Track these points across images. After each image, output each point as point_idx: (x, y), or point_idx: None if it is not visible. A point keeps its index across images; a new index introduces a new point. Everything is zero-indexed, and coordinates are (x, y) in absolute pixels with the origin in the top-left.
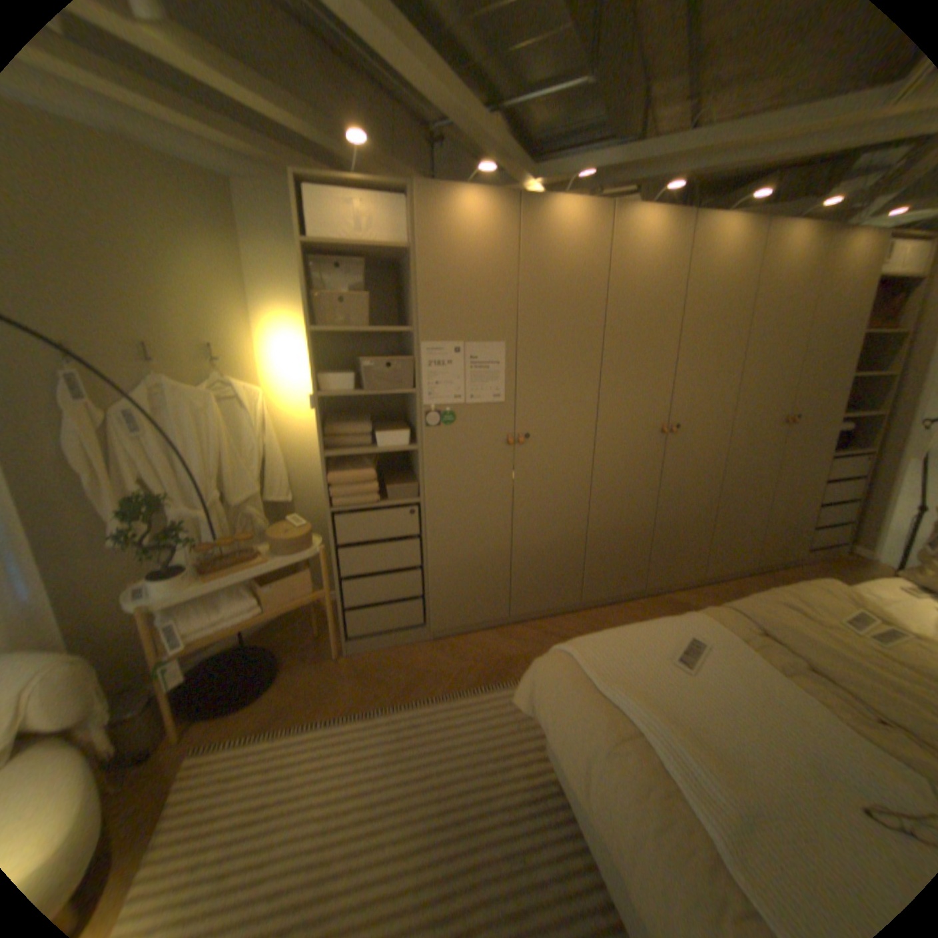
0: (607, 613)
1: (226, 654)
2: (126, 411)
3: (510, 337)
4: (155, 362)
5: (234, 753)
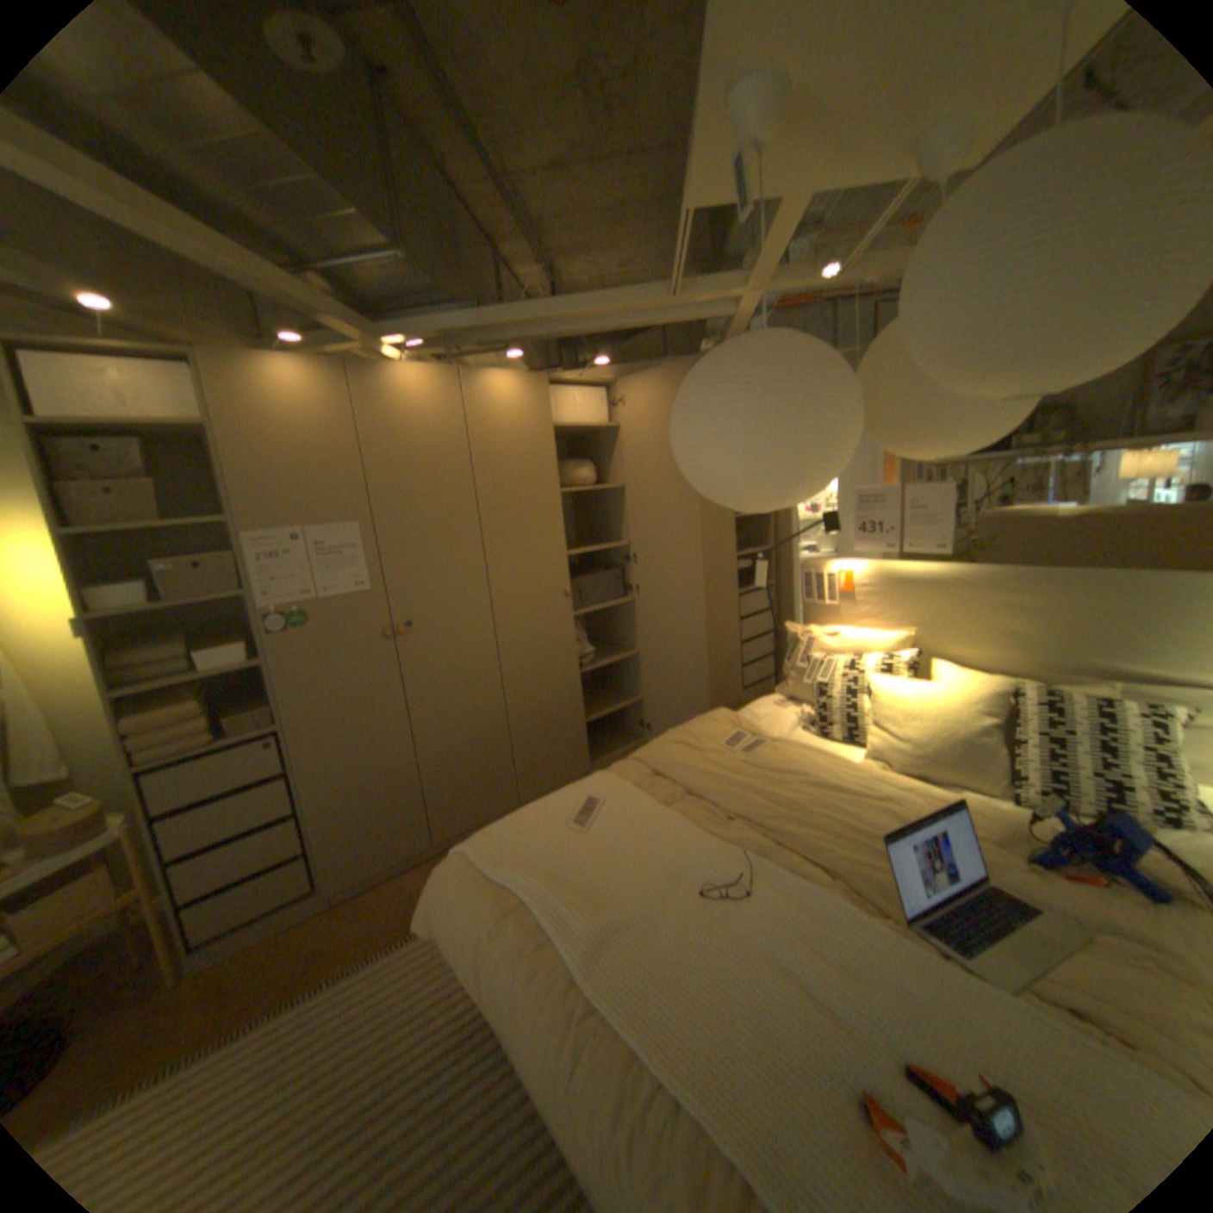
0: None
1: None
2: None
3: (364, 516)
4: None
5: None
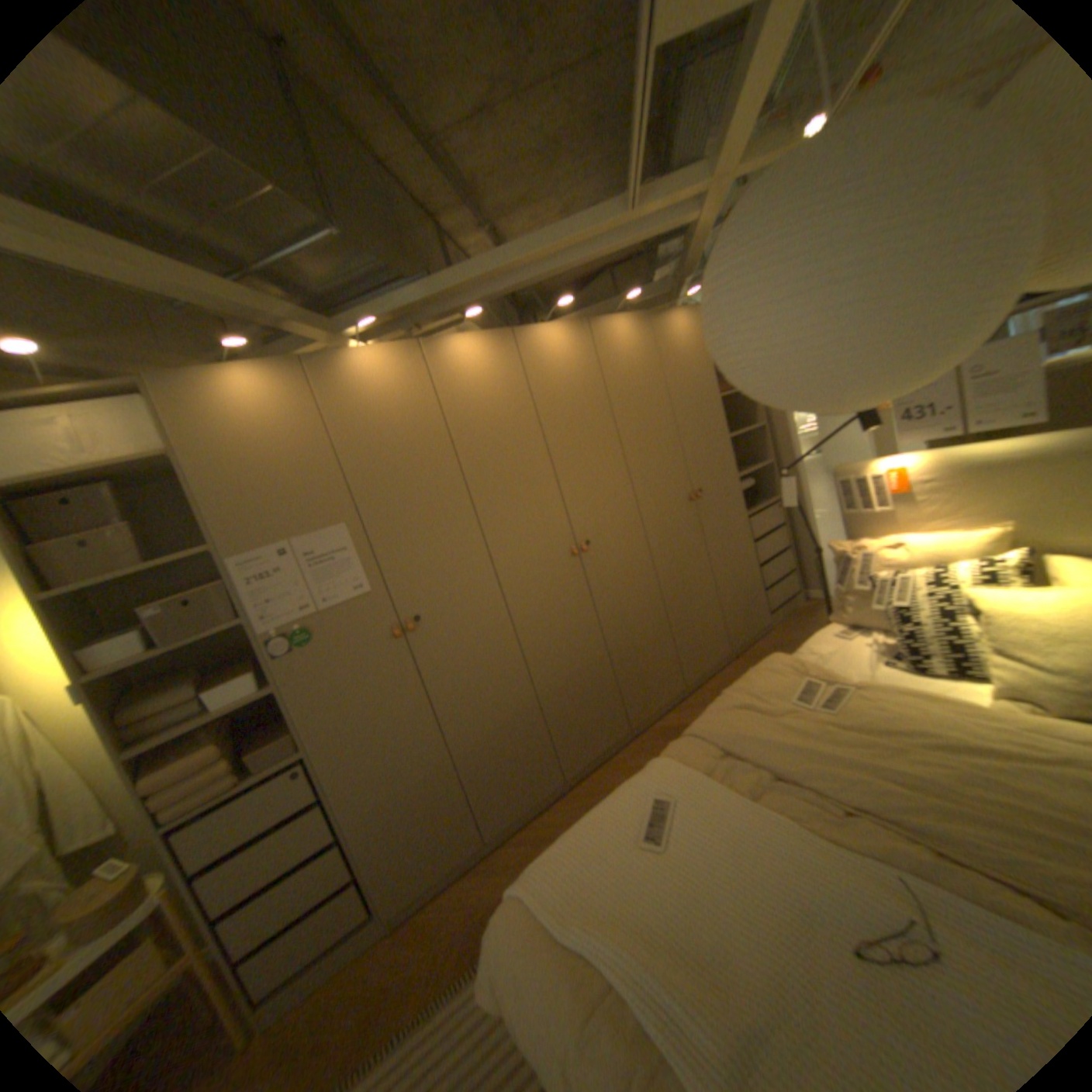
0: (599, 779)
1: None
2: None
3: (351, 514)
4: None
5: None
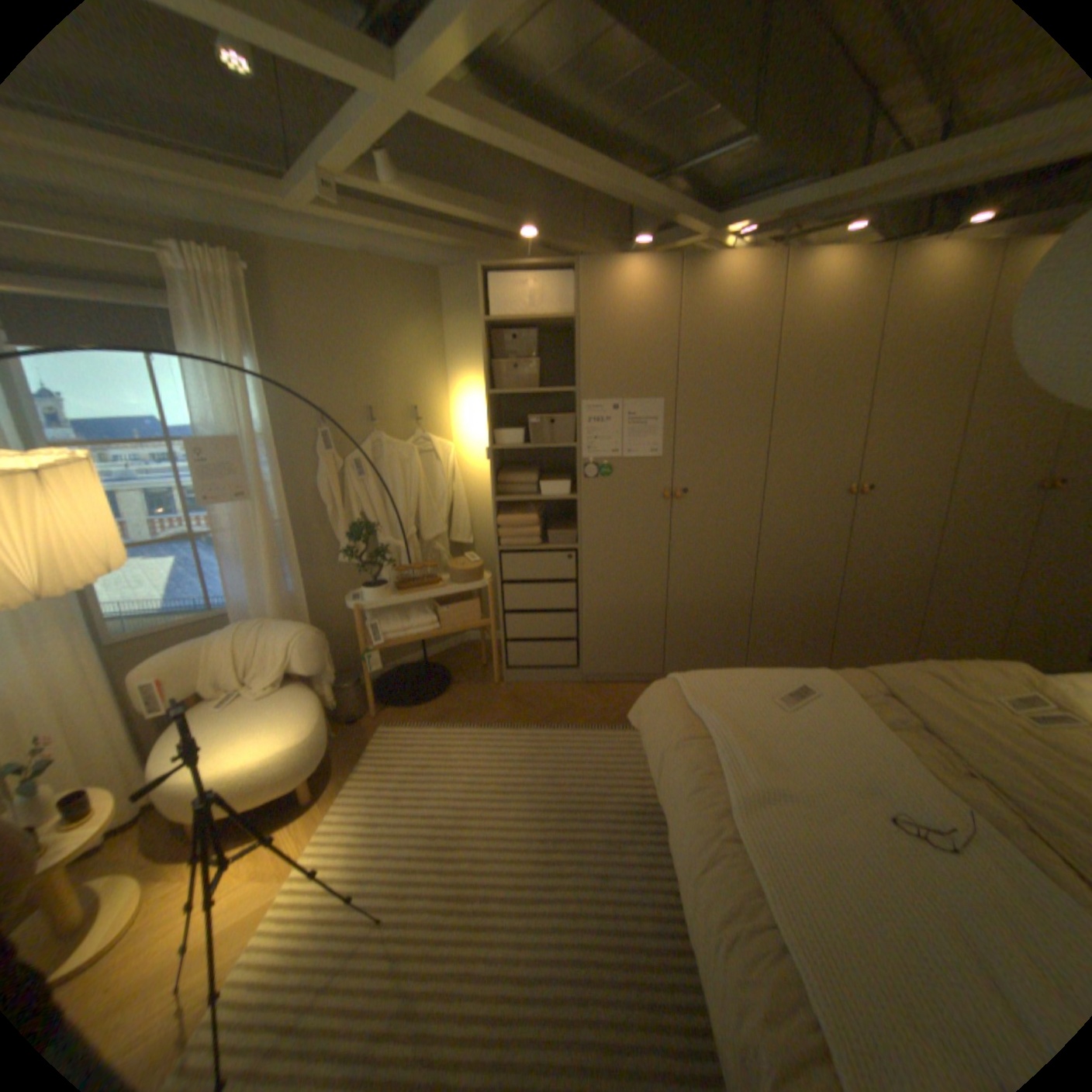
0: None
1: (413, 663)
2: (356, 459)
3: (668, 393)
4: (377, 421)
5: (411, 730)
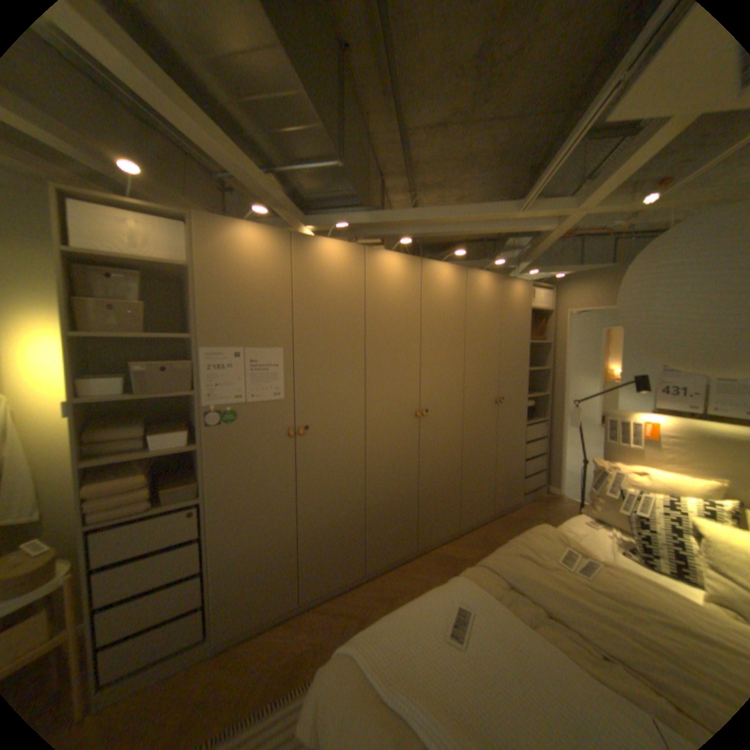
0: (388, 580)
1: None
2: None
3: (288, 344)
4: None
5: None
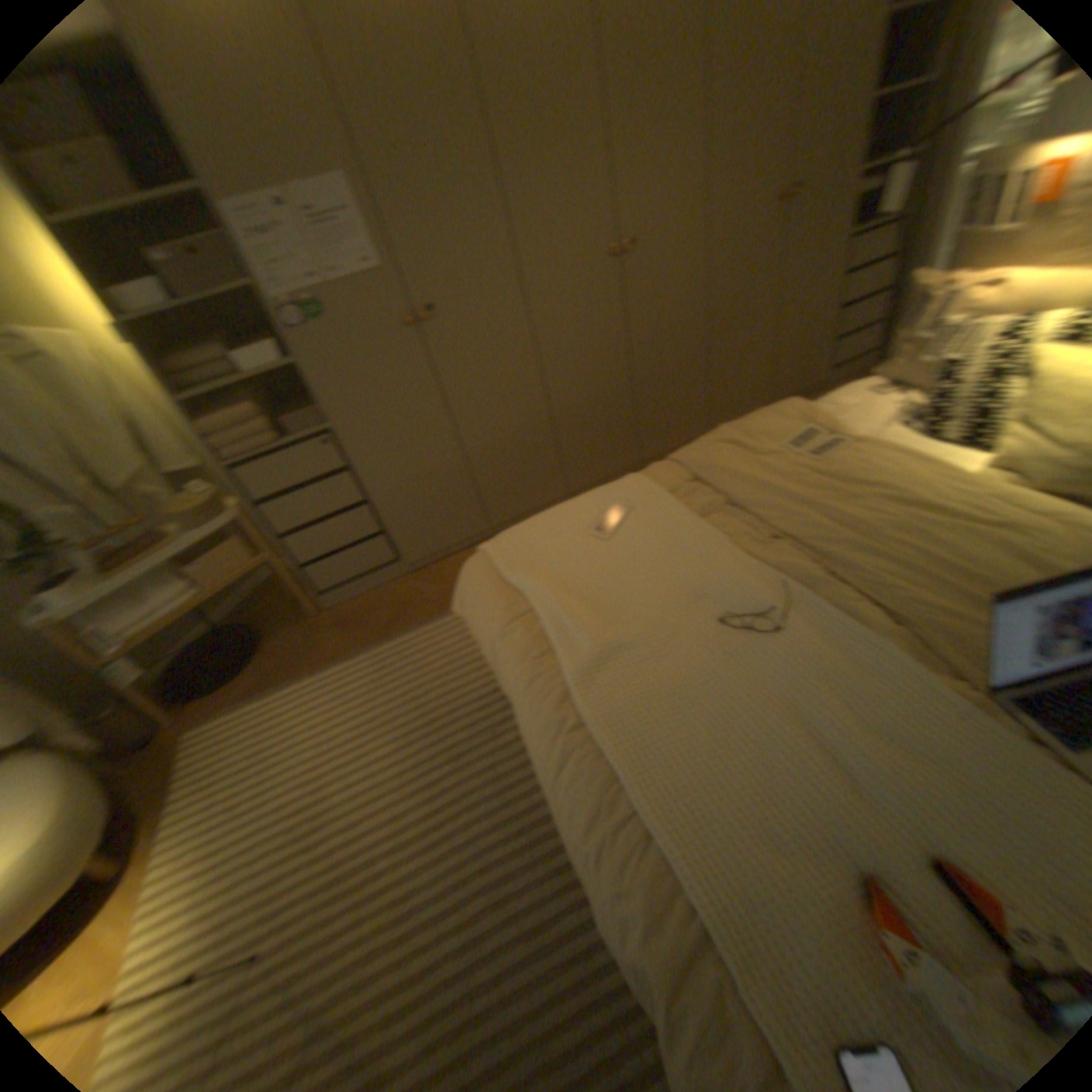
0: None
1: (196, 639)
2: None
3: (342, 161)
4: None
5: (222, 720)
